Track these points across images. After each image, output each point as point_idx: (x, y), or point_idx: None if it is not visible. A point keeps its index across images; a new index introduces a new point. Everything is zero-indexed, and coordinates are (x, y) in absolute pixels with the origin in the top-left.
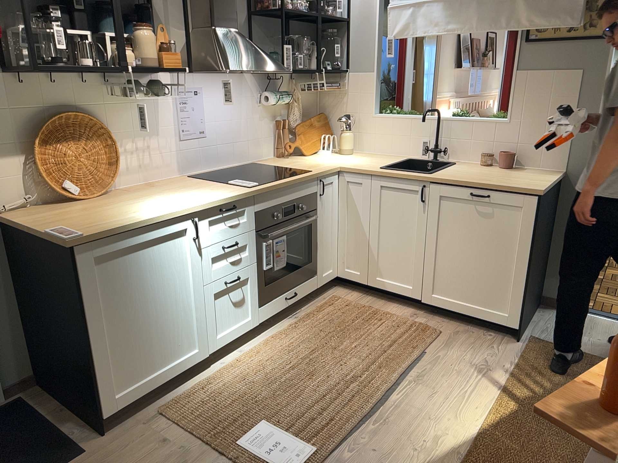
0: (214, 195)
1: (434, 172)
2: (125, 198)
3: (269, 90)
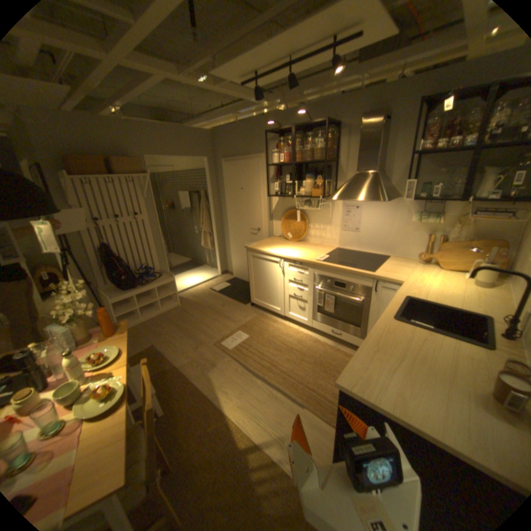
0: (299, 255)
1: (402, 322)
2: (294, 245)
3: (432, 210)
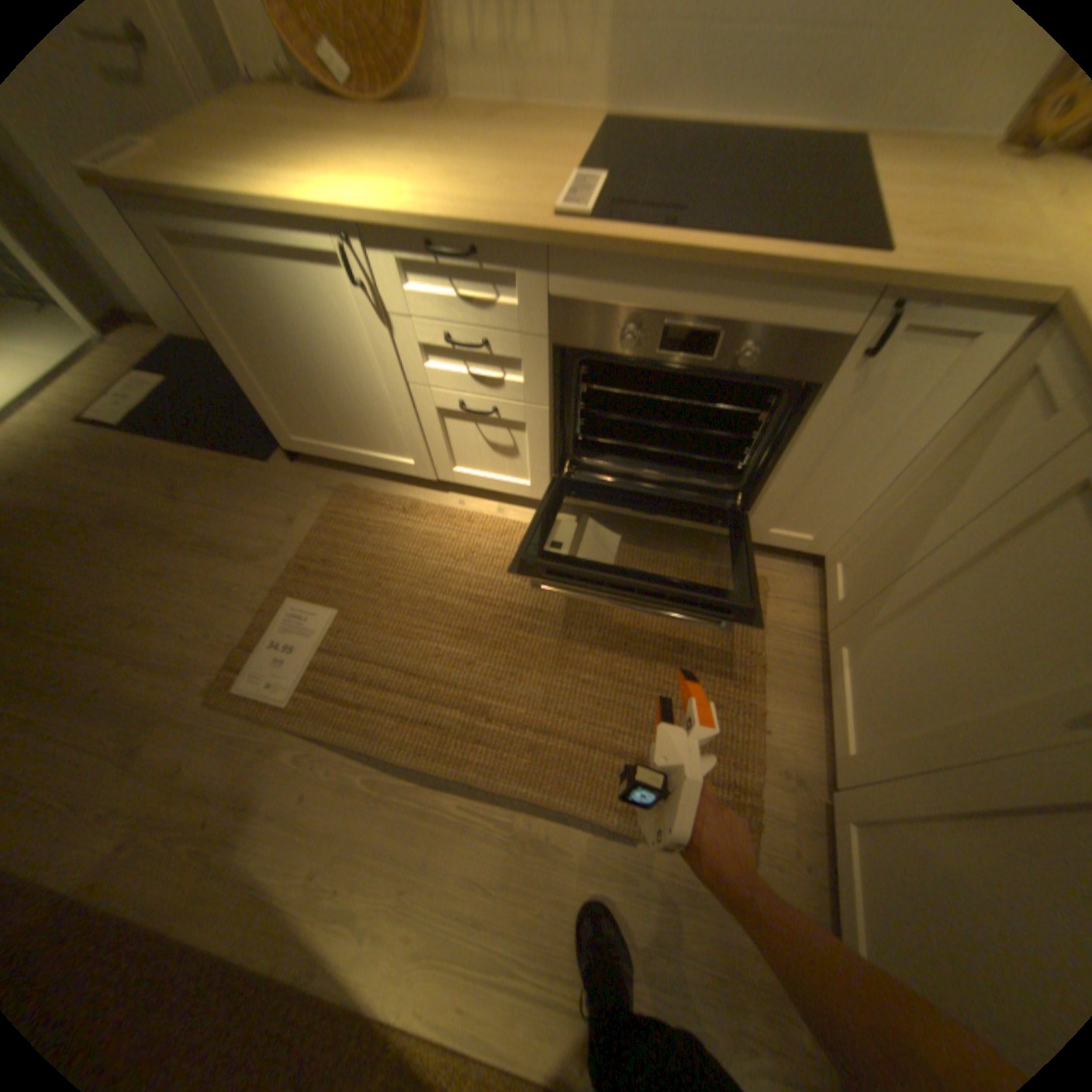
0: (448, 198)
1: None
2: (384, 126)
3: None
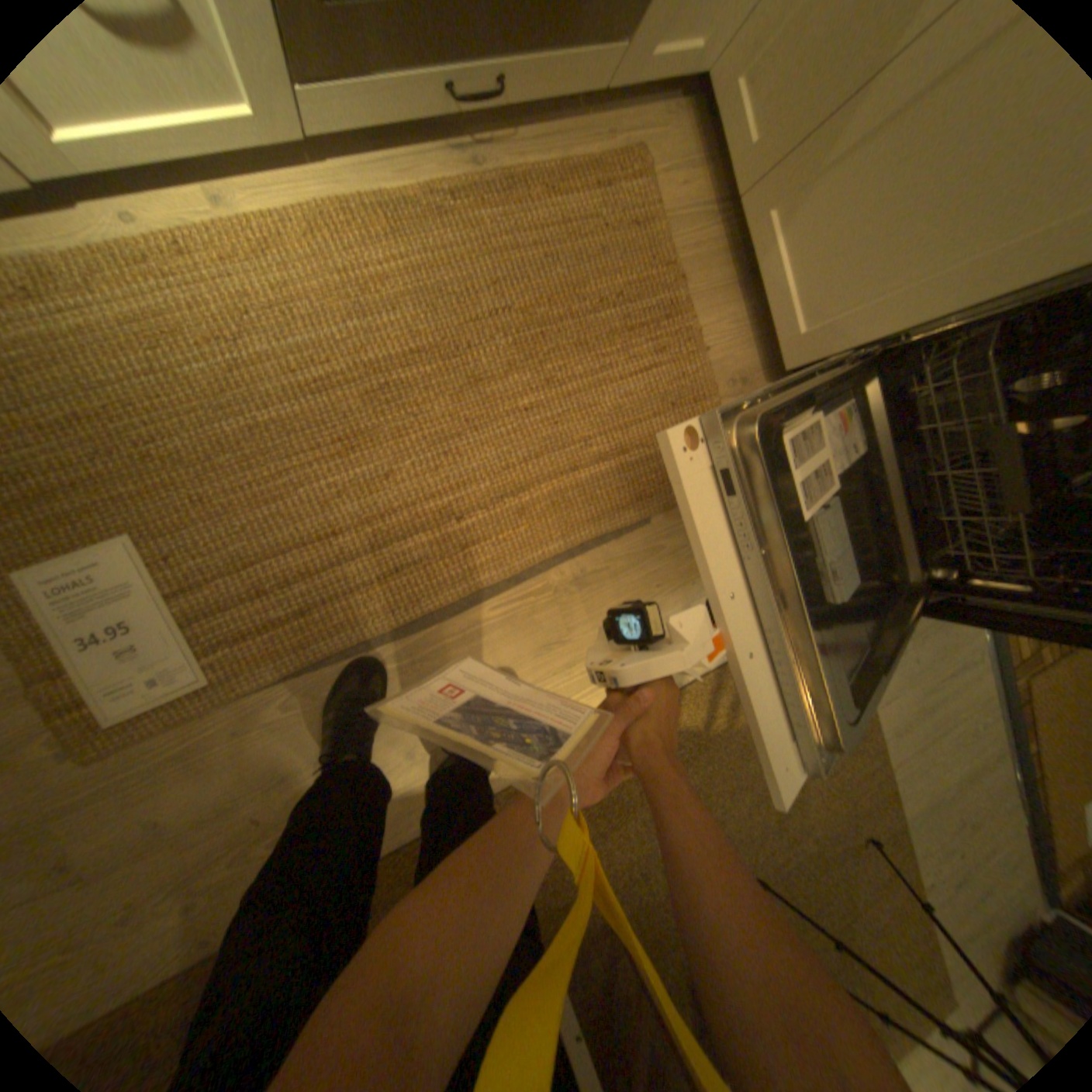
0: None
1: None
2: None
3: None
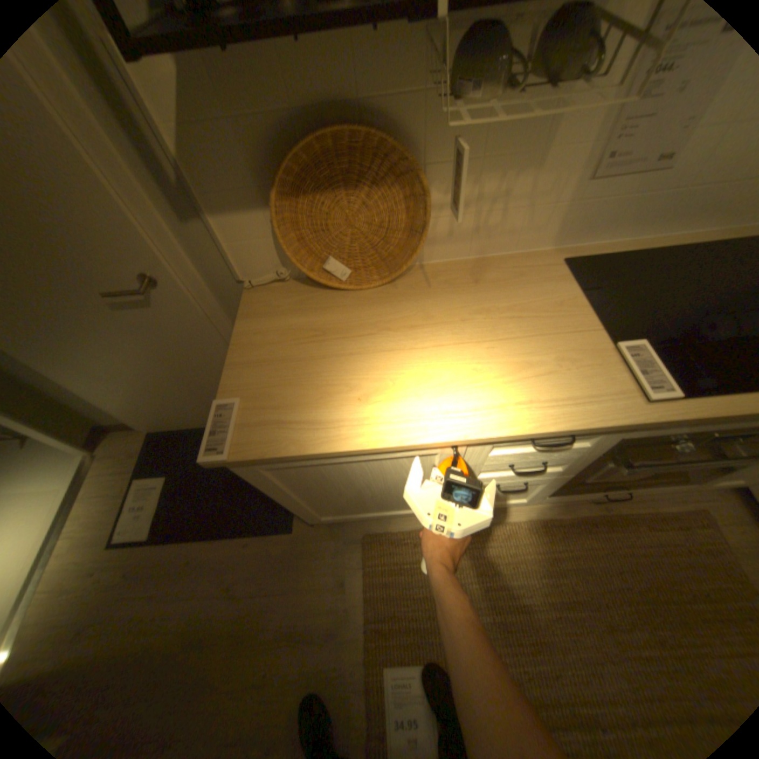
0: (544, 398)
1: None
2: (404, 310)
3: None
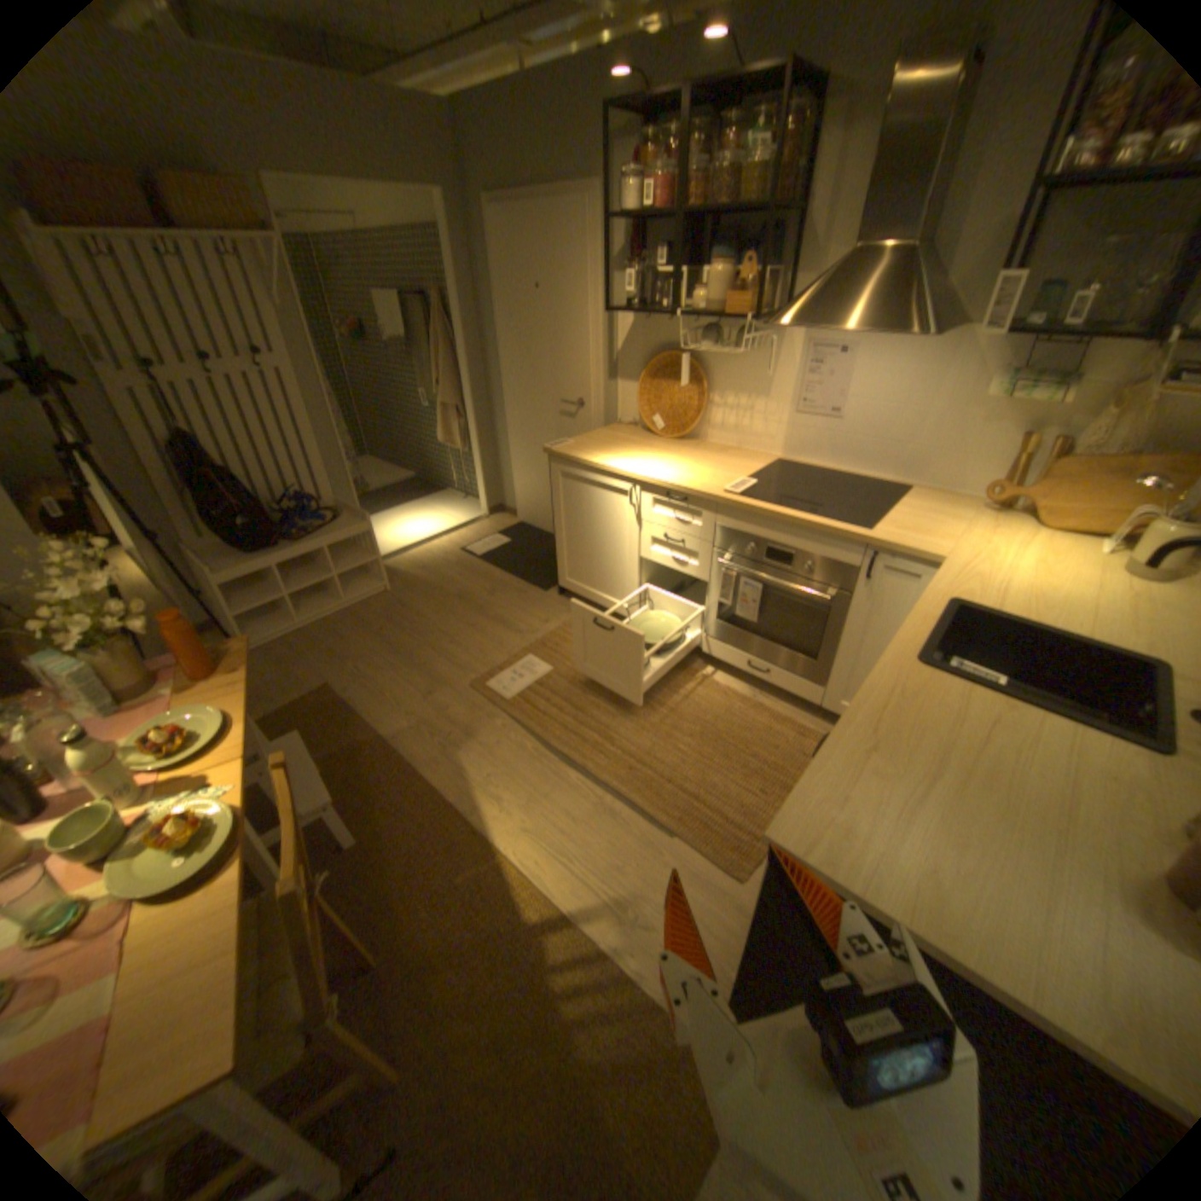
0: (682, 478)
1: (938, 669)
2: (670, 447)
3: (1046, 365)
